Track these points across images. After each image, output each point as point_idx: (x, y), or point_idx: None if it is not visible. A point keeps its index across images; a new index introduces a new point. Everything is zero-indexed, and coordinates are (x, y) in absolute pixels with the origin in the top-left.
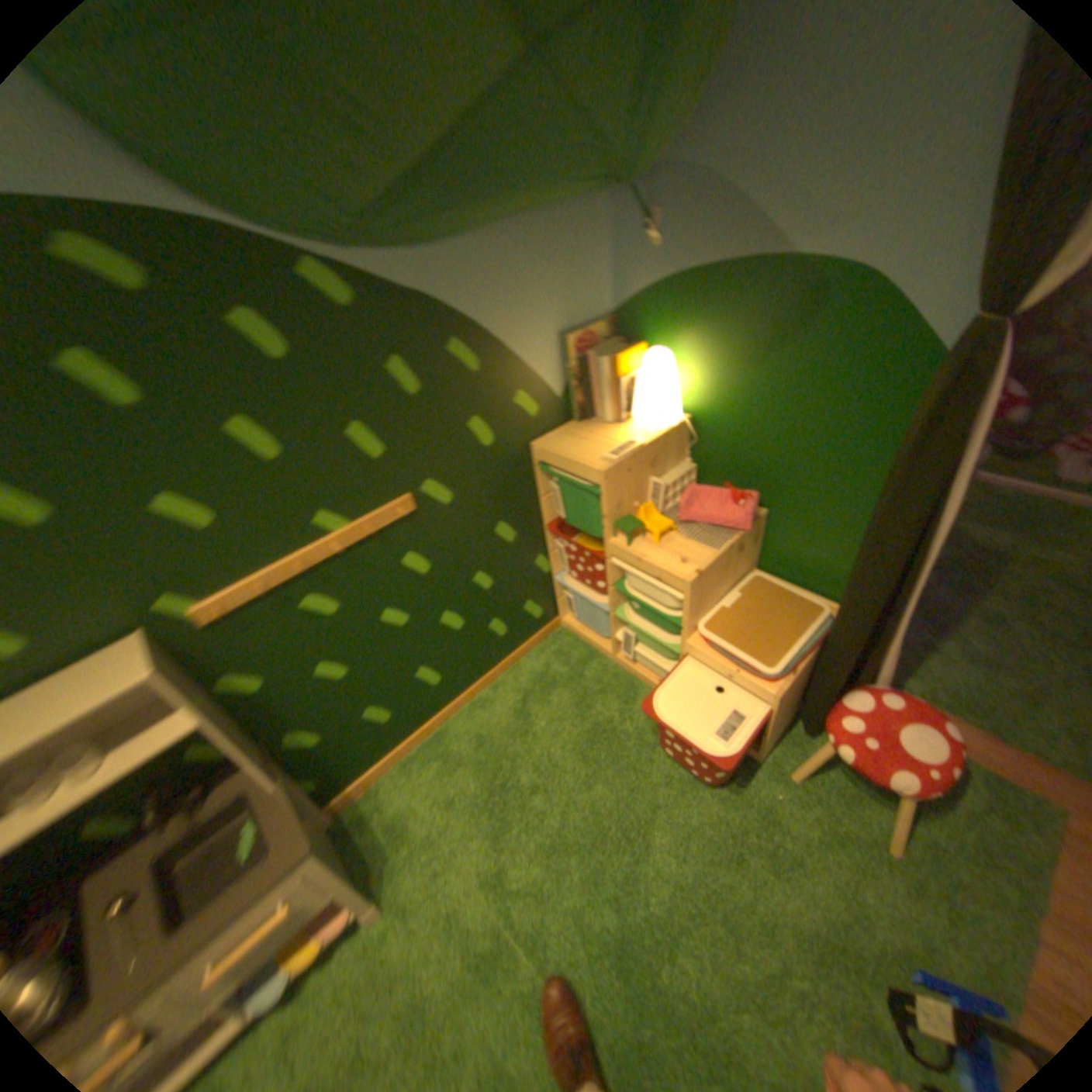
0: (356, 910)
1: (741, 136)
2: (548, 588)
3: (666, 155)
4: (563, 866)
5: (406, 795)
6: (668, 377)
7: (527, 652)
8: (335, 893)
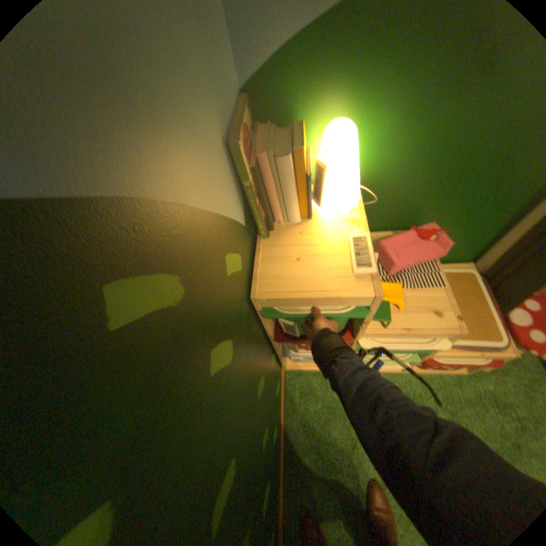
0: None
1: None
2: (277, 366)
3: None
4: None
5: None
6: (355, 150)
7: (284, 413)
8: None
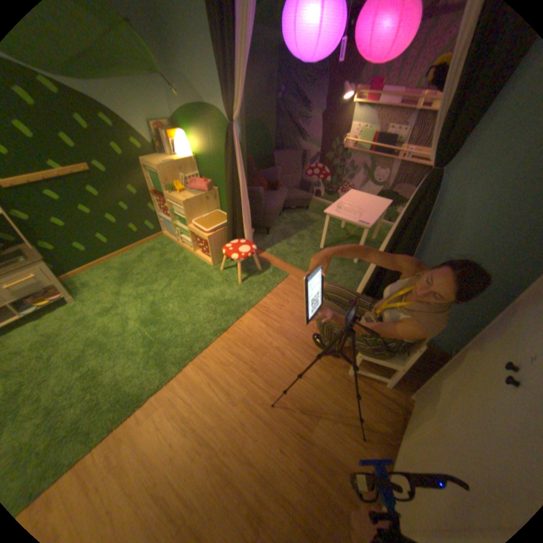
0: (63, 296)
1: (186, 66)
2: (154, 218)
3: (172, 67)
4: (140, 290)
5: (90, 277)
6: (182, 140)
7: (147, 242)
8: (53, 283)
